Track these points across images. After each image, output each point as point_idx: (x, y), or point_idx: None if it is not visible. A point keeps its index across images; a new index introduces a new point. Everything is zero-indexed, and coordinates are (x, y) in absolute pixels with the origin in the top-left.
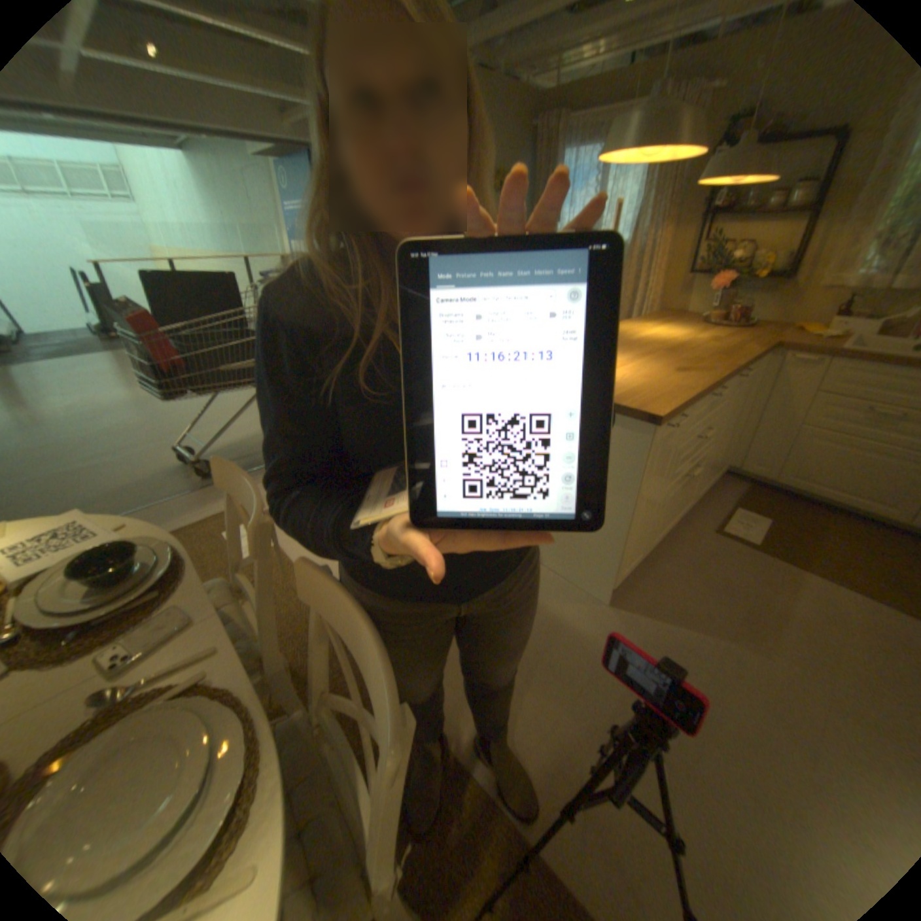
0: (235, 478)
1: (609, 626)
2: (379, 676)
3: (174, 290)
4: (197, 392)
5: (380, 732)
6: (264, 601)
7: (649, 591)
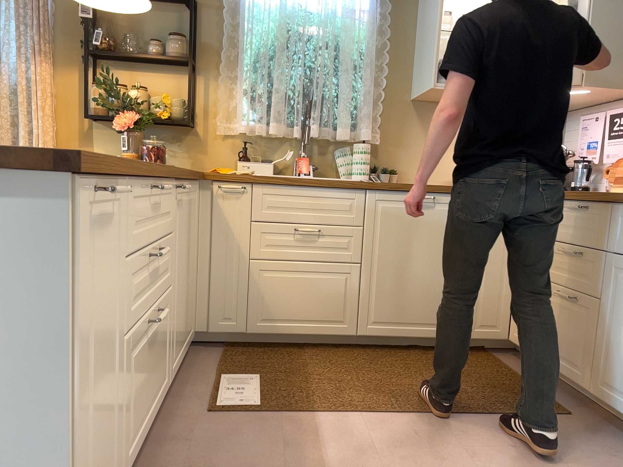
0: None
1: None
2: None
3: None
4: None
5: None
6: None
7: None
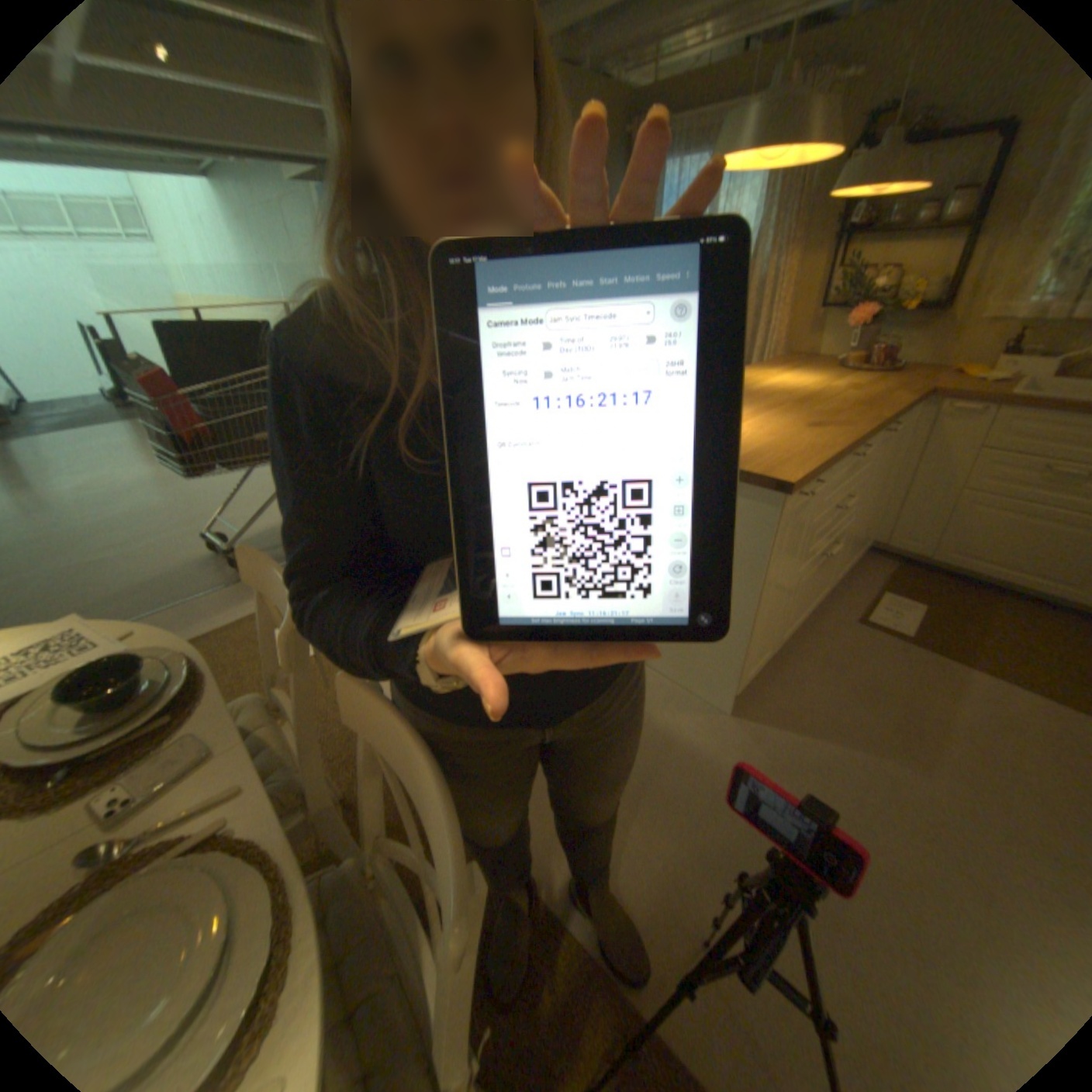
0: (268, 572)
1: (732, 741)
2: (443, 822)
3: (196, 343)
4: (228, 466)
5: (446, 893)
6: (304, 723)
7: (780, 696)
